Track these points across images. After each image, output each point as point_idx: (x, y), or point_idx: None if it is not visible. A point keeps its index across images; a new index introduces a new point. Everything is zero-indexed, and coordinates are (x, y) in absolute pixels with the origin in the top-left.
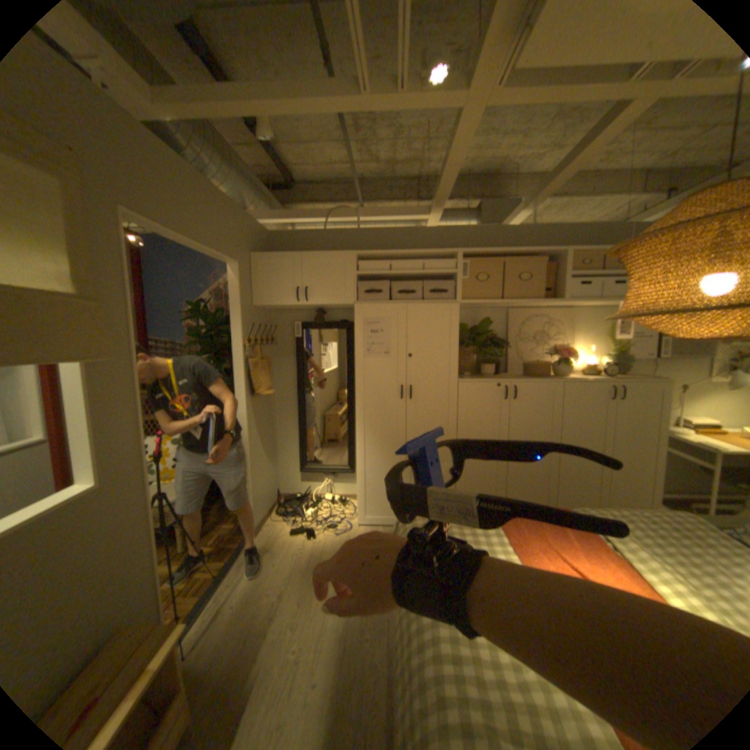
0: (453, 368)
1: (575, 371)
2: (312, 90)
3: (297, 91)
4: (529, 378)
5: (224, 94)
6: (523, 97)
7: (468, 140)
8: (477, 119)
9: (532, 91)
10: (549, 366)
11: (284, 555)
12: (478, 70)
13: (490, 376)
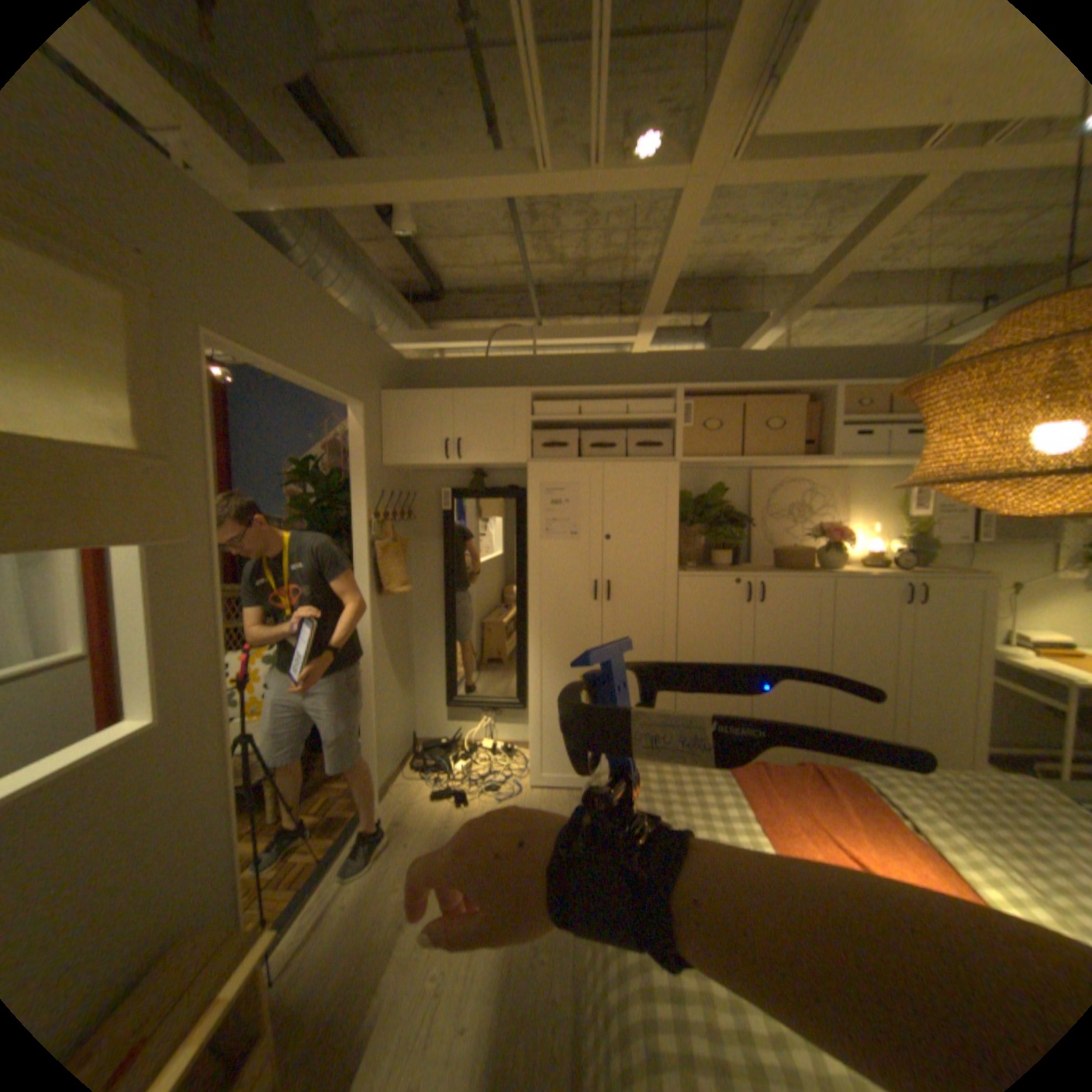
0: (671, 557)
1: (851, 561)
2: (471, 168)
3: (450, 169)
4: (783, 571)
5: (349, 174)
6: (768, 173)
7: (690, 233)
8: (702, 203)
9: (780, 165)
10: (813, 553)
11: (420, 831)
12: (703, 137)
13: (726, 568)
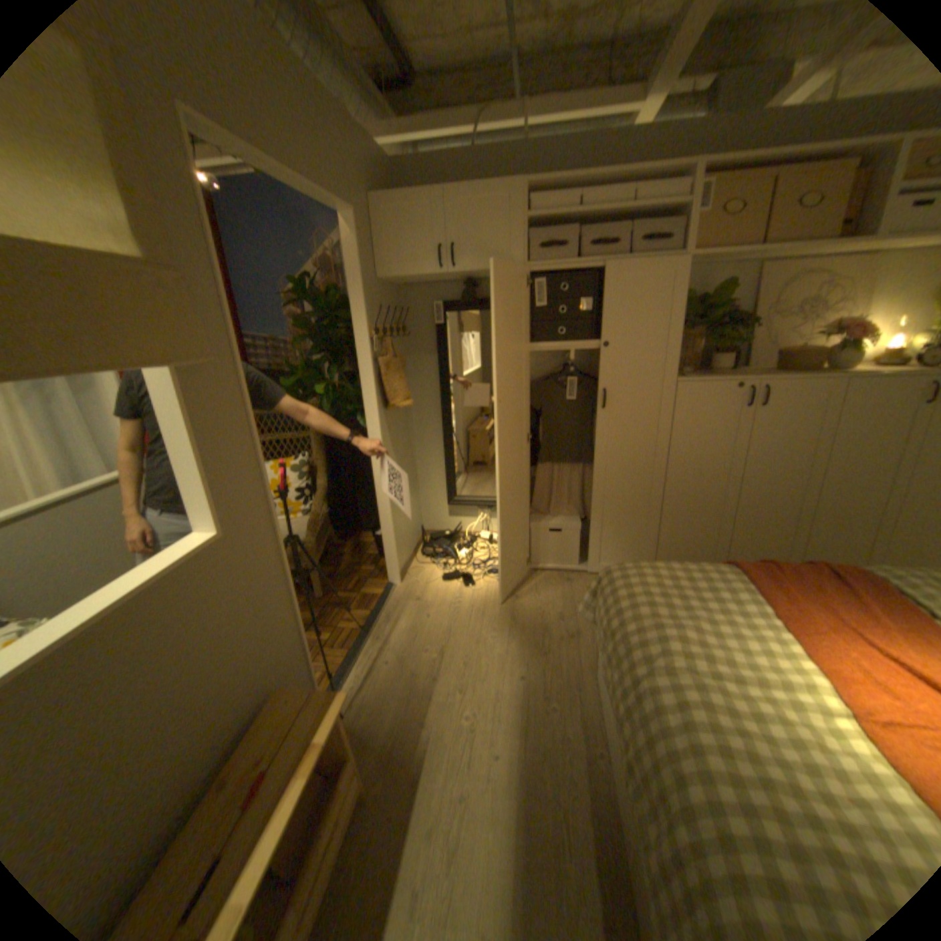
0: (669, 362)
1: (860, 360)
2: None
3: None
4: (790, 373)
5: None
6: None
7: None
8: None
9: None
10: (820, 353)
11: (439, 604)
12: None
13: (725, 372)
